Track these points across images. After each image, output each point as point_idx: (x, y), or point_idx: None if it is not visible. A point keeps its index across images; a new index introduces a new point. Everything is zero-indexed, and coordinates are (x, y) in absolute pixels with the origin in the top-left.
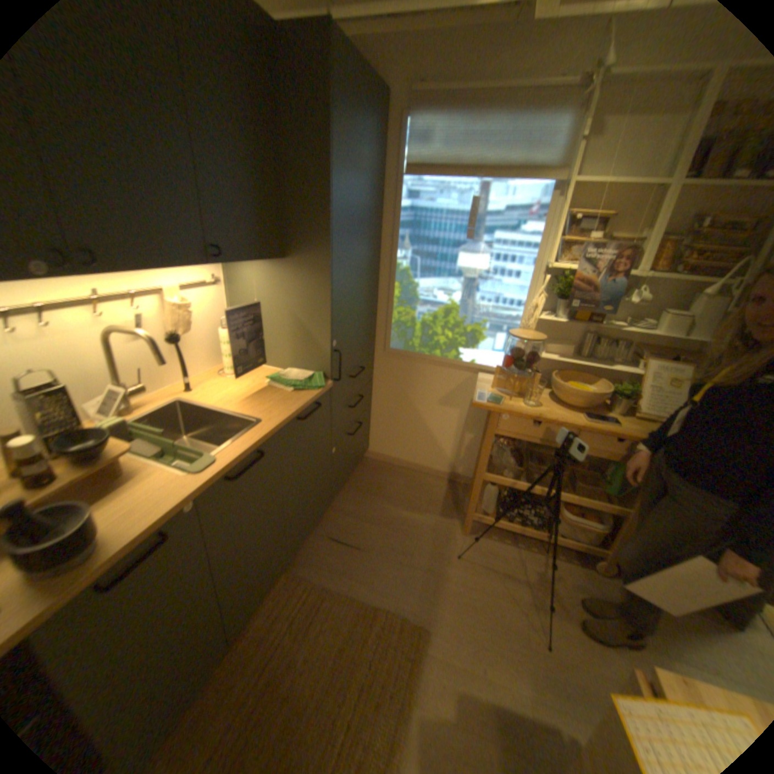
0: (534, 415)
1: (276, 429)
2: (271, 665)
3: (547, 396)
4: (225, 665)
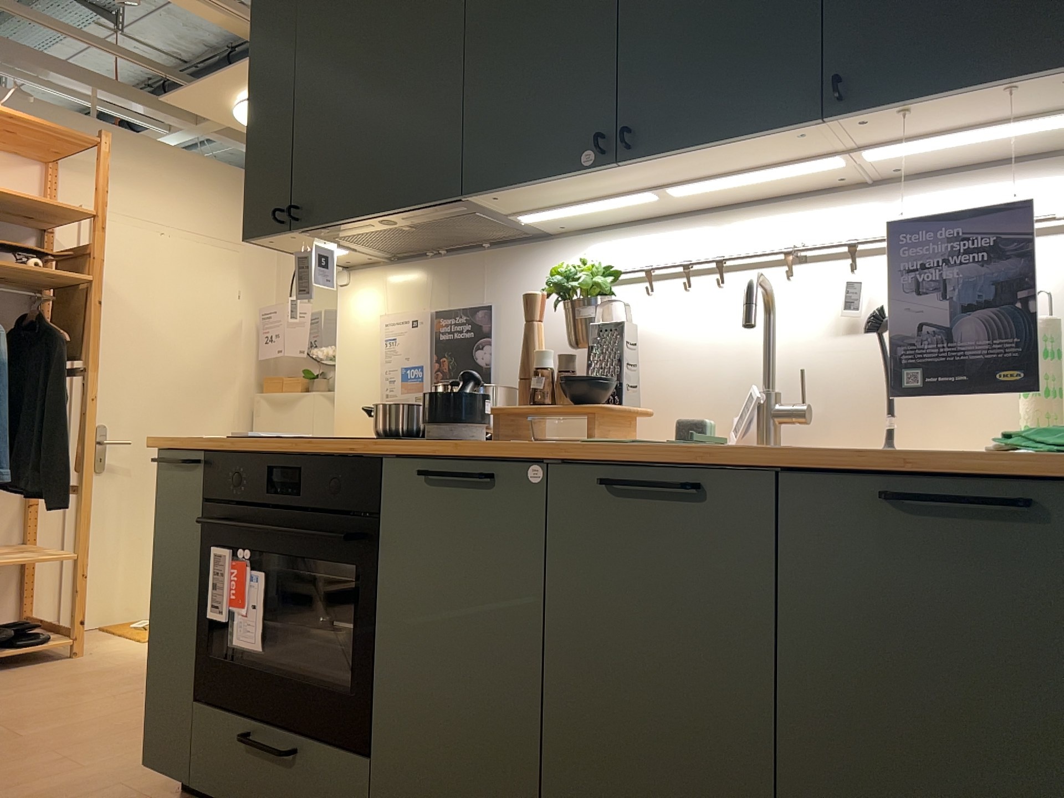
0: None
1: (763, 461)
2: None
3: None
4: None
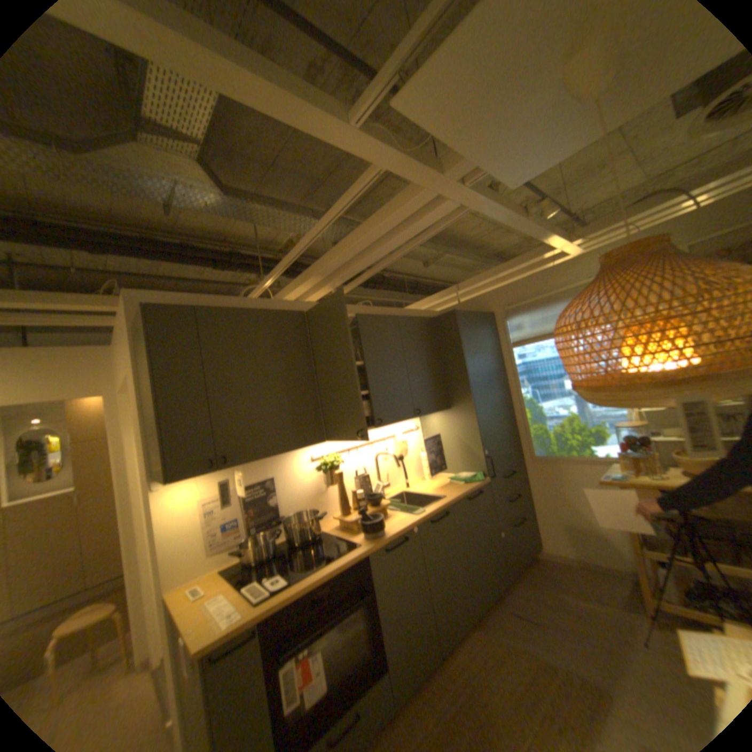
0: (666, 489)
1: (454, 501)
2: (472, 684)
3: (680, 473)
4: (441, 677)
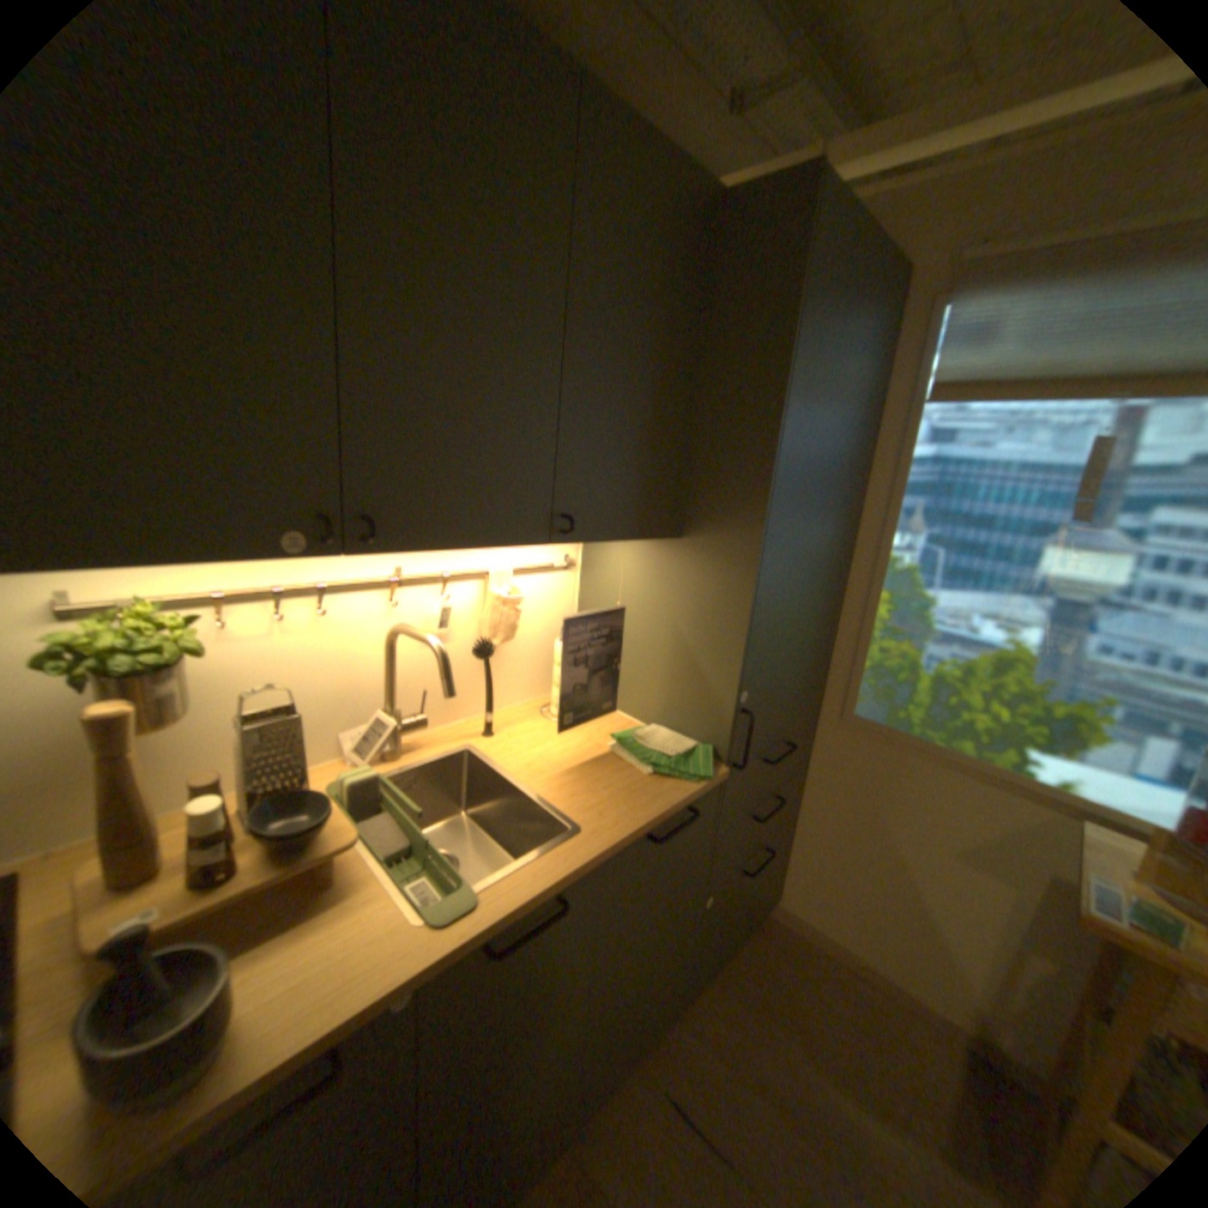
0: None
1: (602, 860)
2: None
3: None
4: None
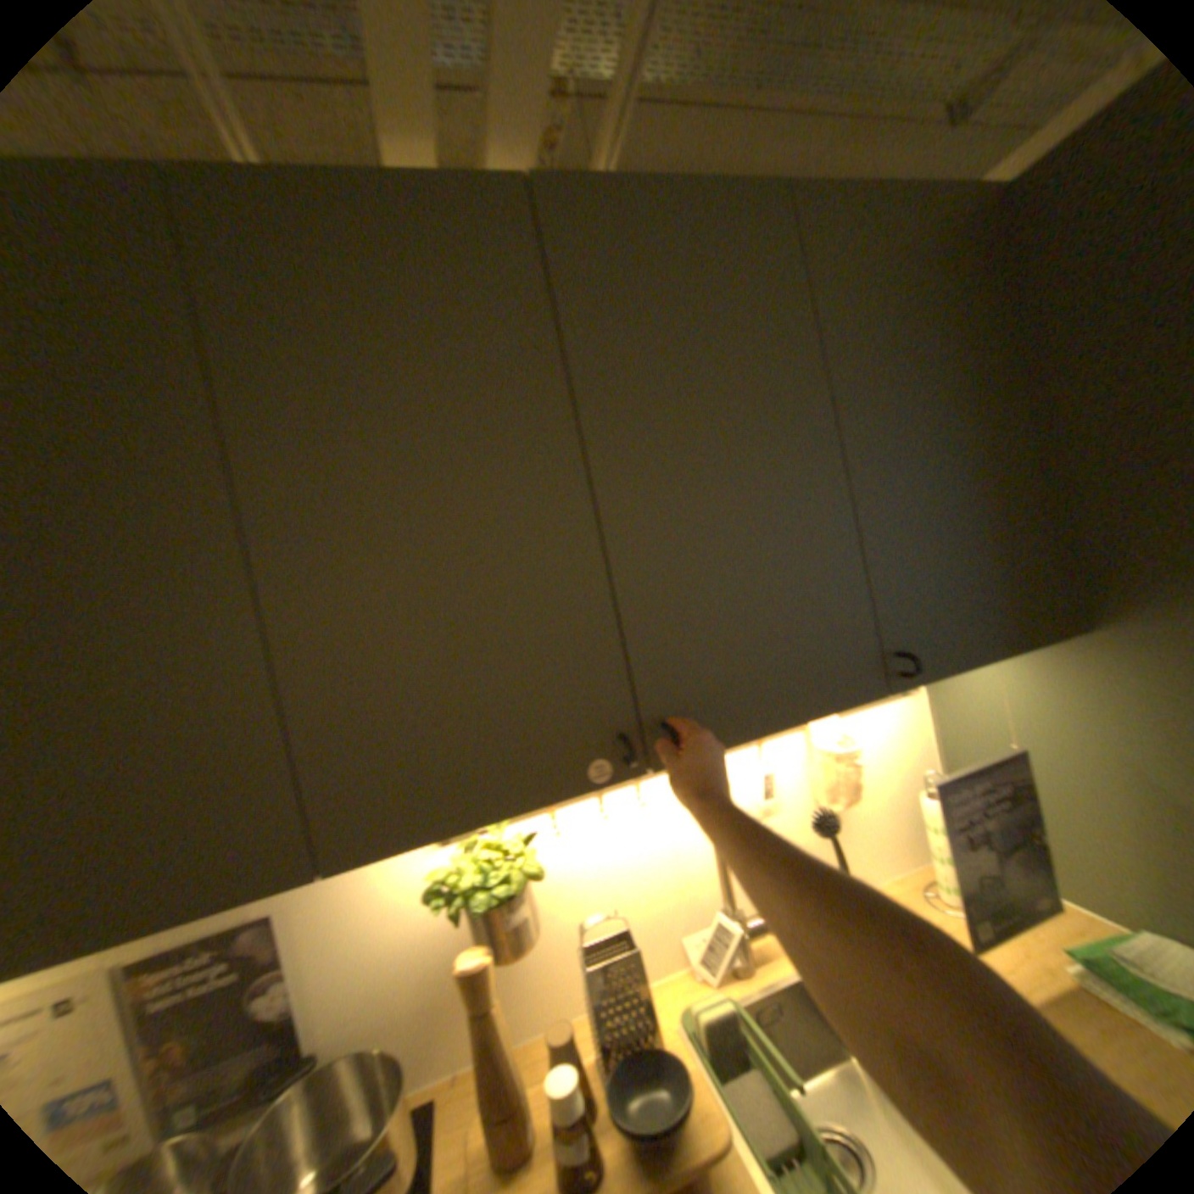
0: None
1: None
2: None
3: None
4: None
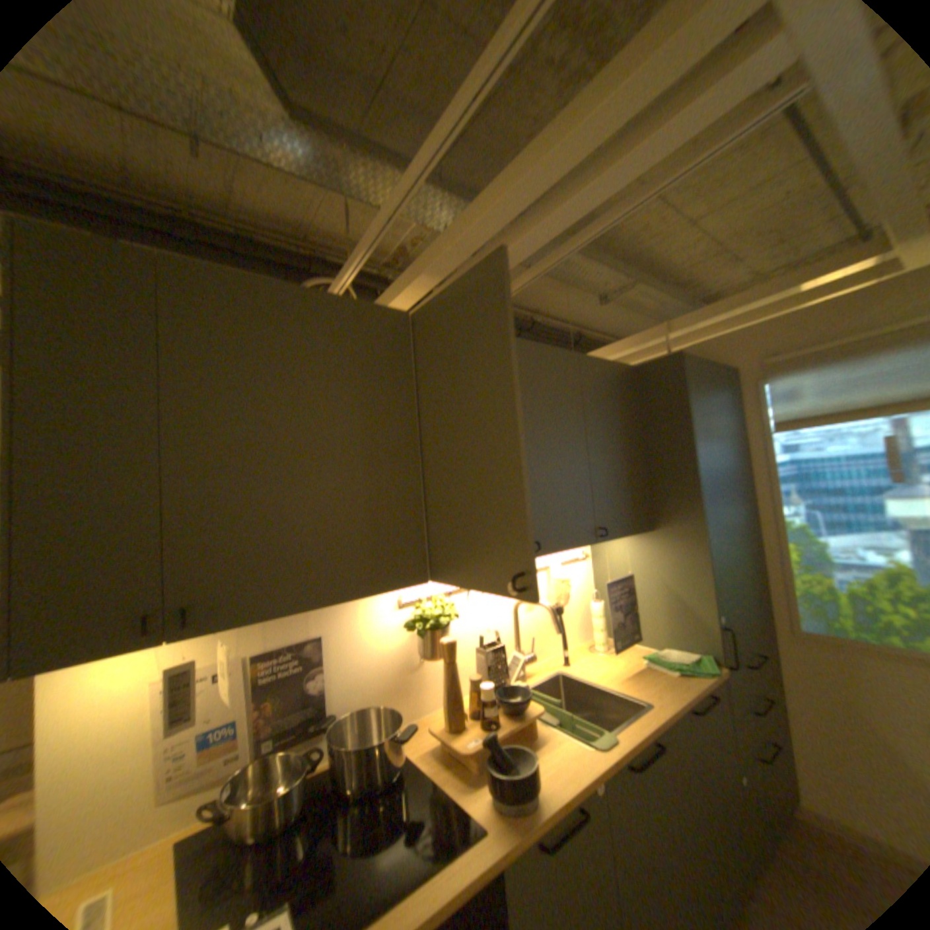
0: None
1: (674, 721)
2: None
3: None
4: None
